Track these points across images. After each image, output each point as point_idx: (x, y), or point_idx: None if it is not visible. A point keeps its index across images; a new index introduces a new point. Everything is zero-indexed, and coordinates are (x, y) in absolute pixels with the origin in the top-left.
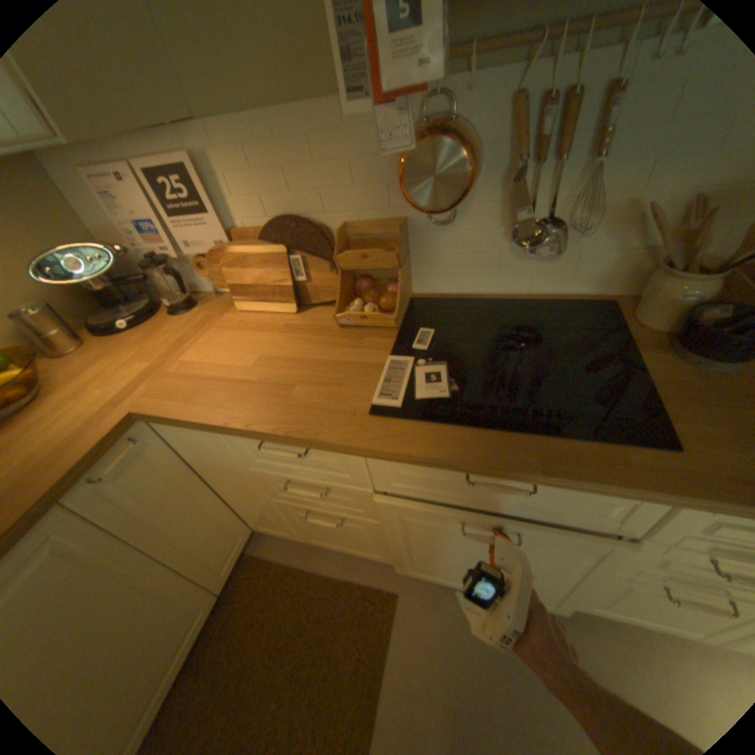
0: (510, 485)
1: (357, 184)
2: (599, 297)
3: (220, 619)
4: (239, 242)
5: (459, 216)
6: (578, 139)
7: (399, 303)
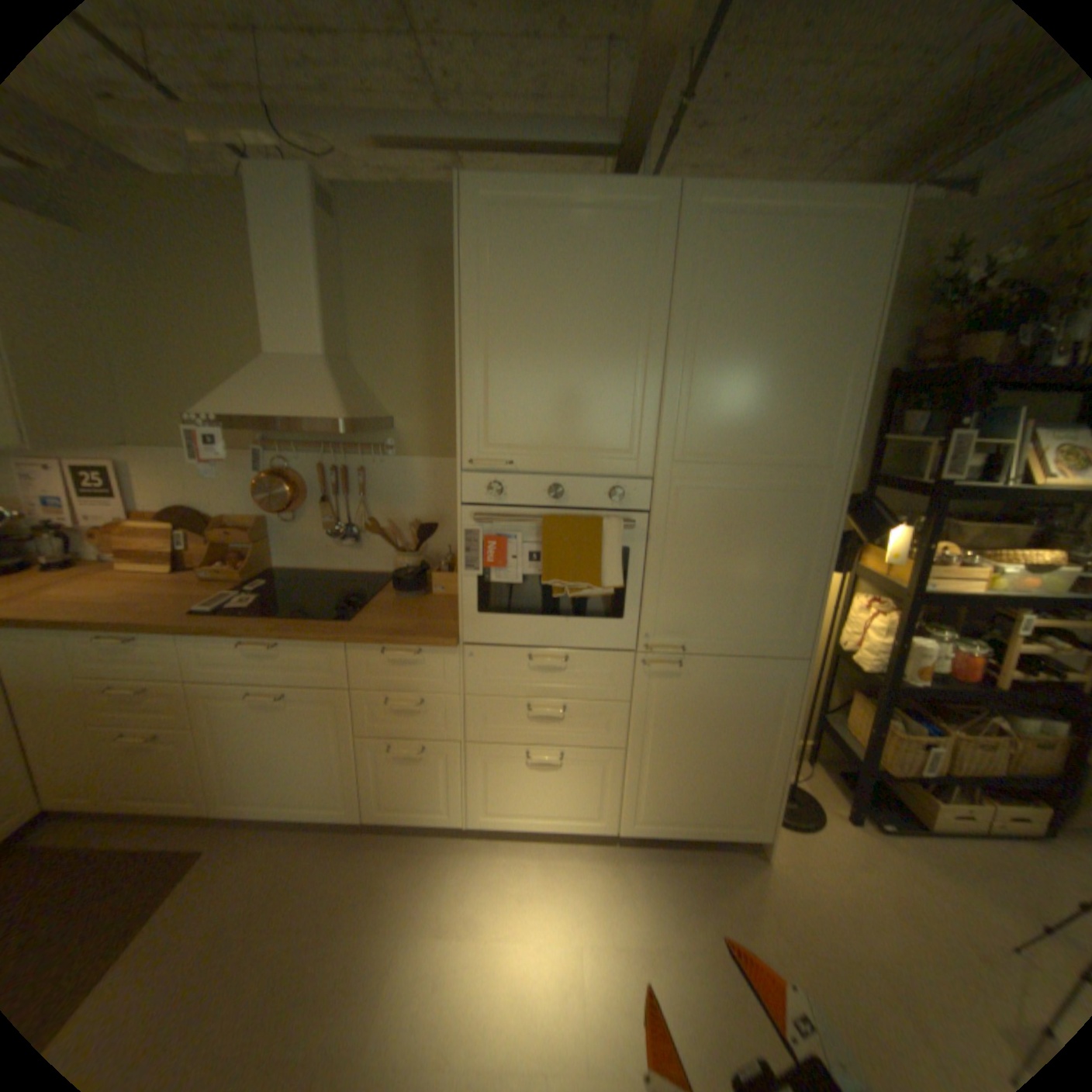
0: (263, 651)
1: (234, 496)
2: (390, 575)
3: None
4: (136, 522)
5: (298, 520)
6: (351, 489)
7: (246, 566)
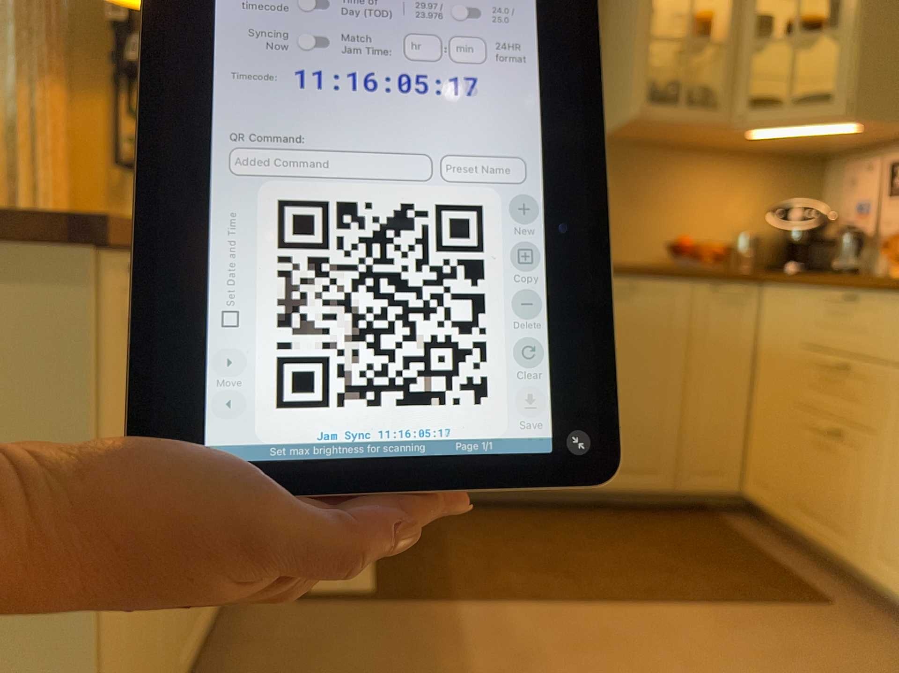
0: None
1: None
2: None
3: (660, 516)
4: None
5: None
6: None
7: None
